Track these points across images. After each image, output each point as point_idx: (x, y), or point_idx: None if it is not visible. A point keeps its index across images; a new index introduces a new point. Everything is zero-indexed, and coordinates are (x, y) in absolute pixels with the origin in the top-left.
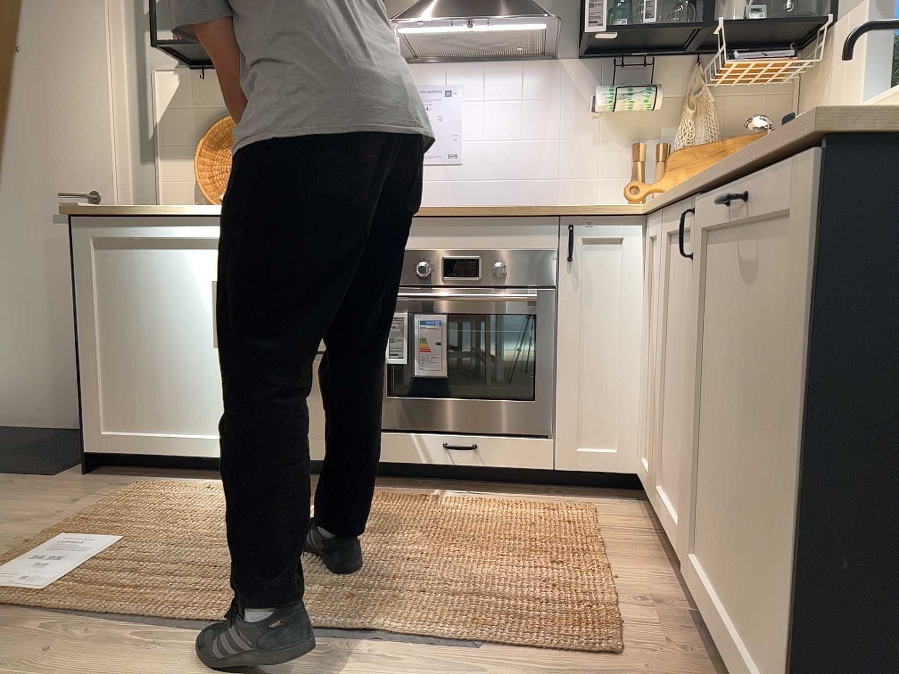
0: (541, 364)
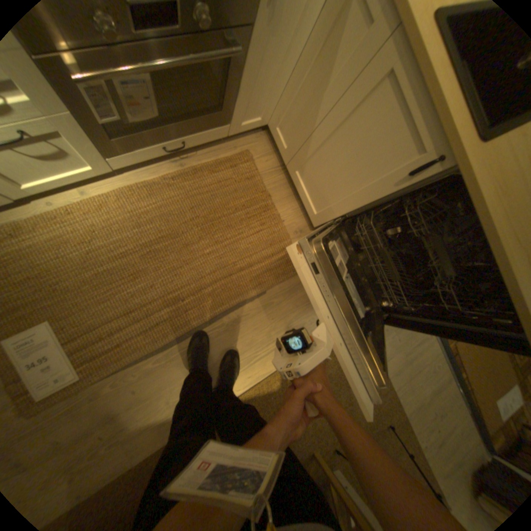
0: (227, 87)
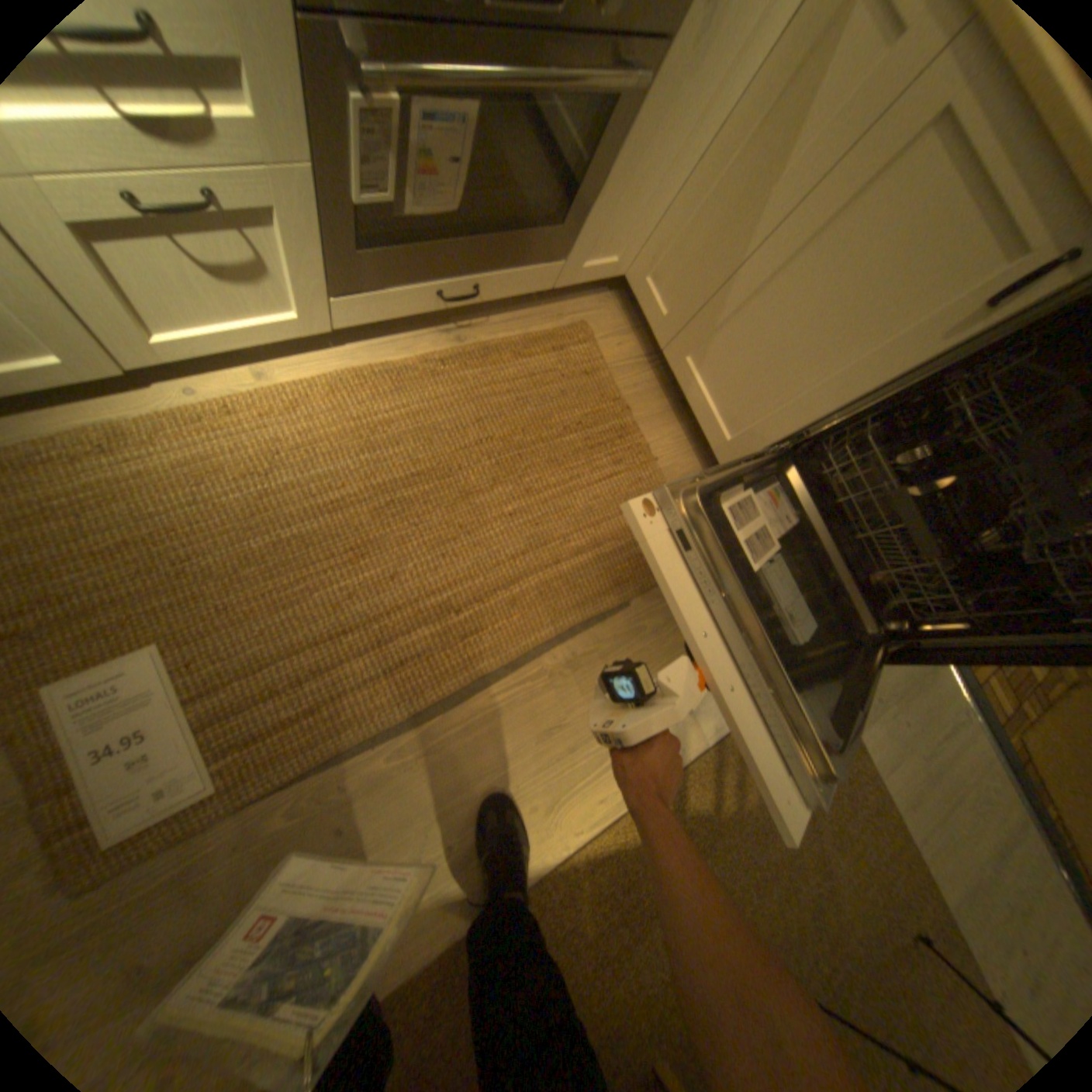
0: (588, 172)
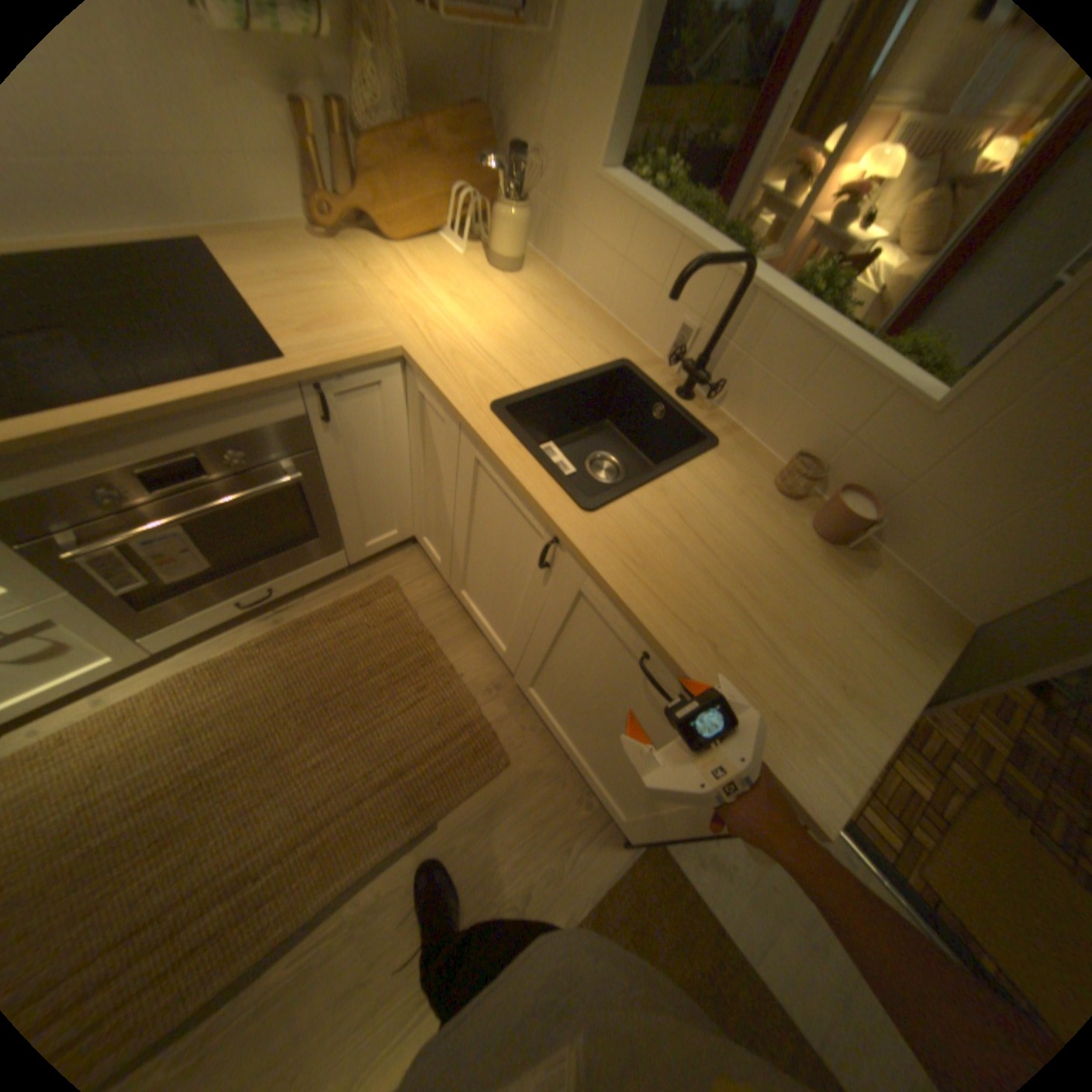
0: (315, 511)
